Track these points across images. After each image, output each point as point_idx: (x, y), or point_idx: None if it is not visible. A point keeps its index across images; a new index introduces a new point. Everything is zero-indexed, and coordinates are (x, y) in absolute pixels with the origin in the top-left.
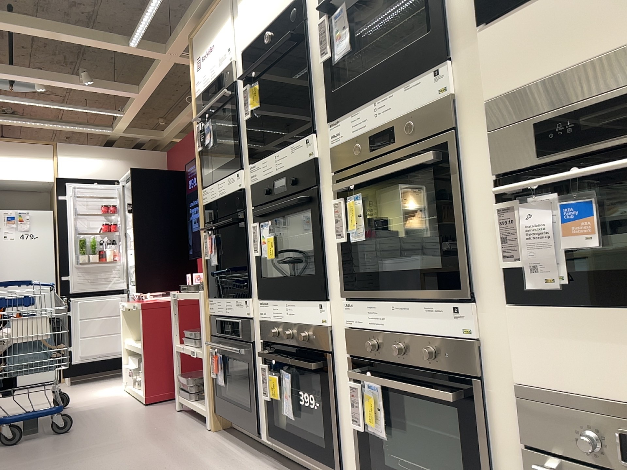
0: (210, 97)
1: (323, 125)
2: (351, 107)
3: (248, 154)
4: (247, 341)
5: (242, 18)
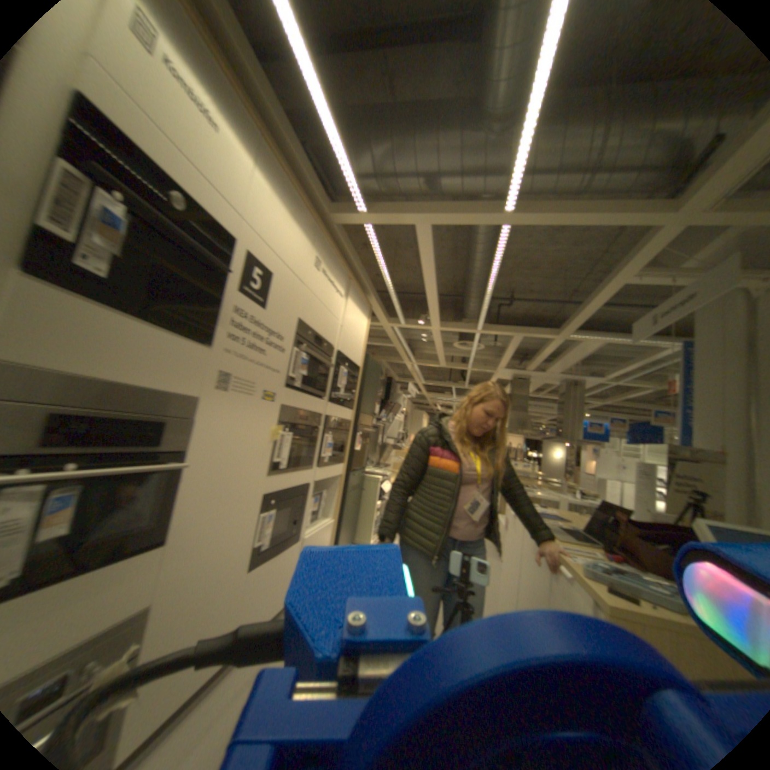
0: None
1: None
2: None
3: None
4: None
5: None
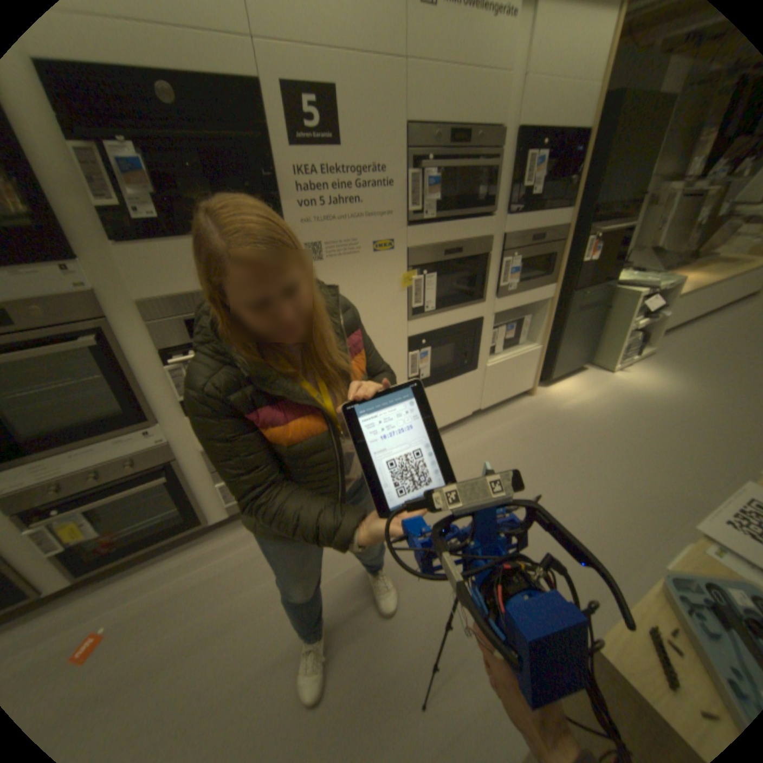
0: None
1: None
2: None
3: None
4: None
5: None
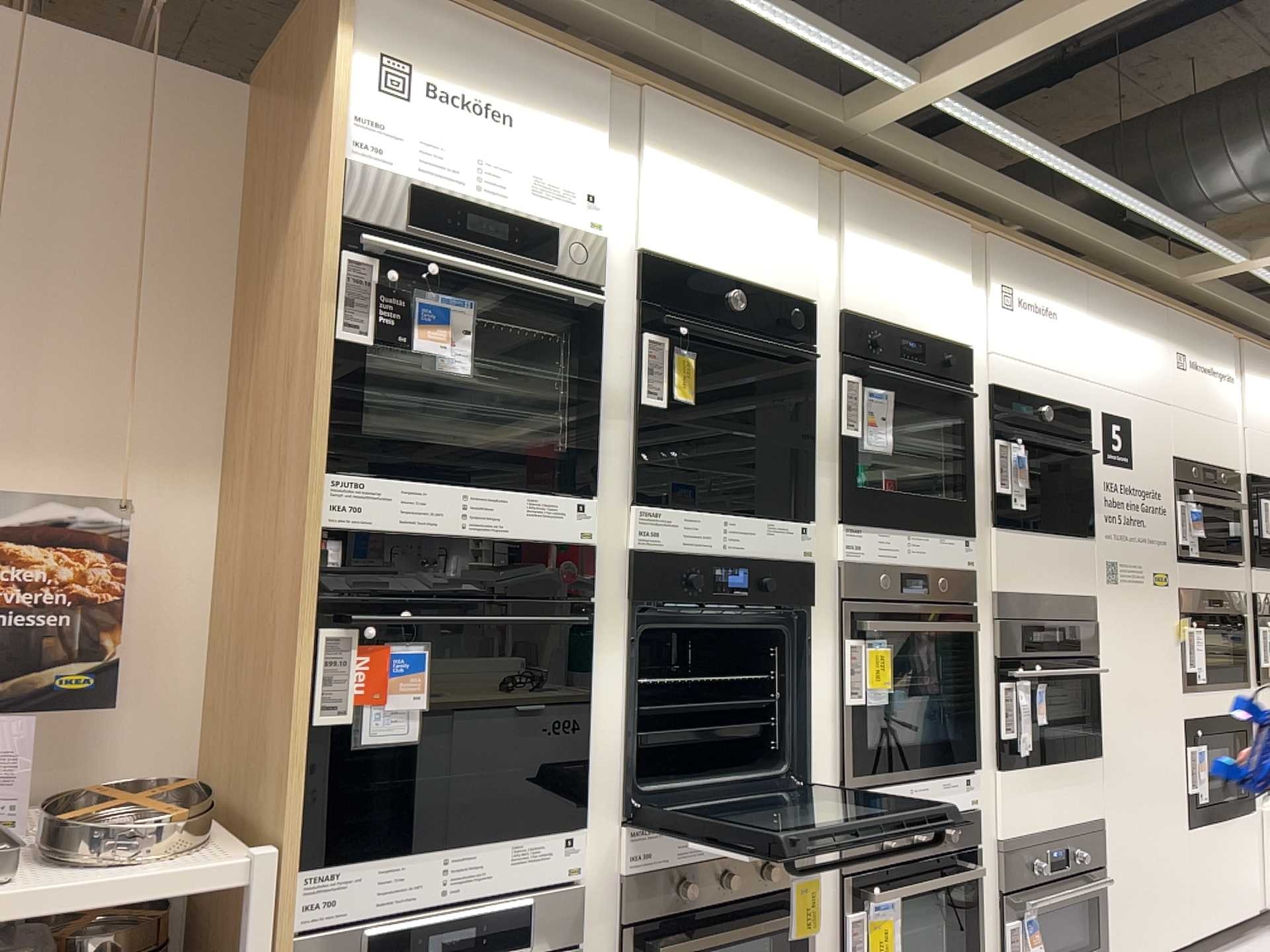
0: (472, 235)
1: (826, 520)
2: (881, 525)
3: (623, 477)
4: (551, 948)
5: (665, 190)
